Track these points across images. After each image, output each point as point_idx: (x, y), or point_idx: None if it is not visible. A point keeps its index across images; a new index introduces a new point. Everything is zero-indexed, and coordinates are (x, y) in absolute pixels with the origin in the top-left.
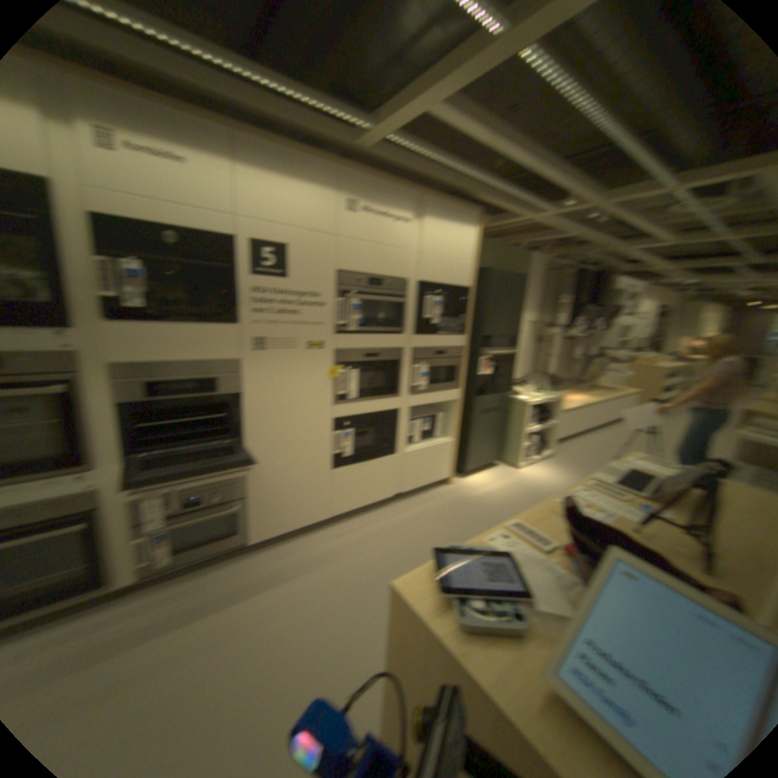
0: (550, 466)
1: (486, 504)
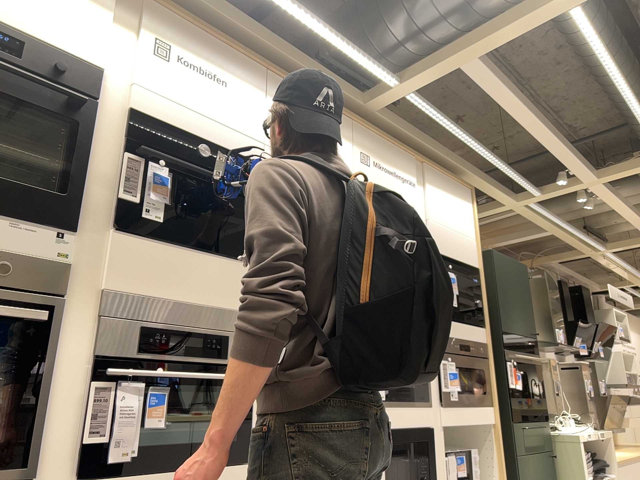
0: None
1: None
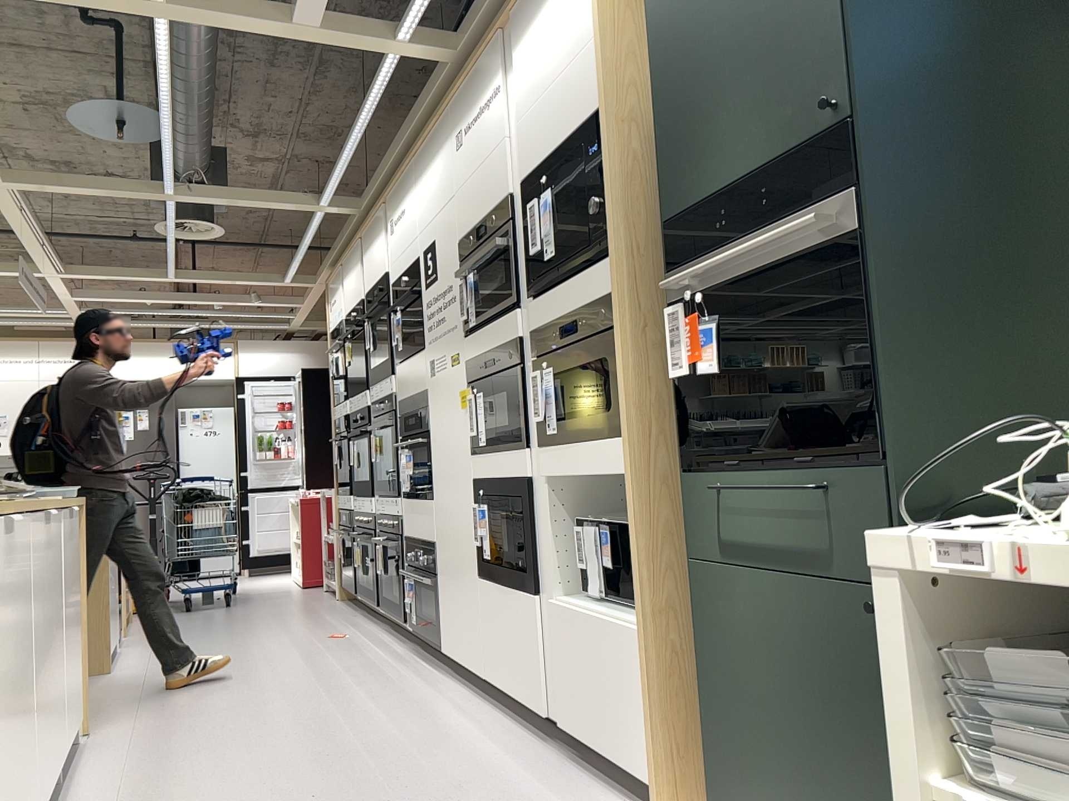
0: None
1: None
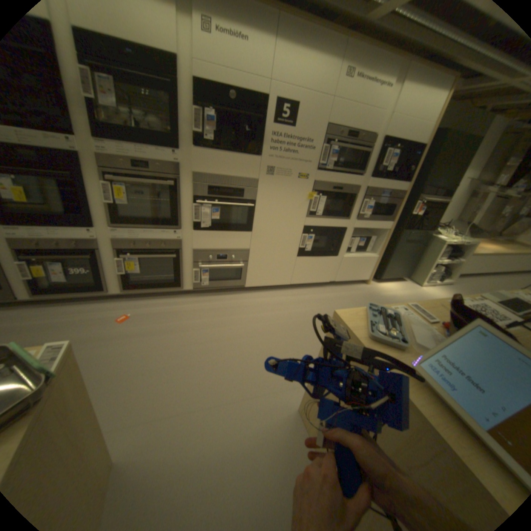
0: (450, 290)
1: (393, 302)
